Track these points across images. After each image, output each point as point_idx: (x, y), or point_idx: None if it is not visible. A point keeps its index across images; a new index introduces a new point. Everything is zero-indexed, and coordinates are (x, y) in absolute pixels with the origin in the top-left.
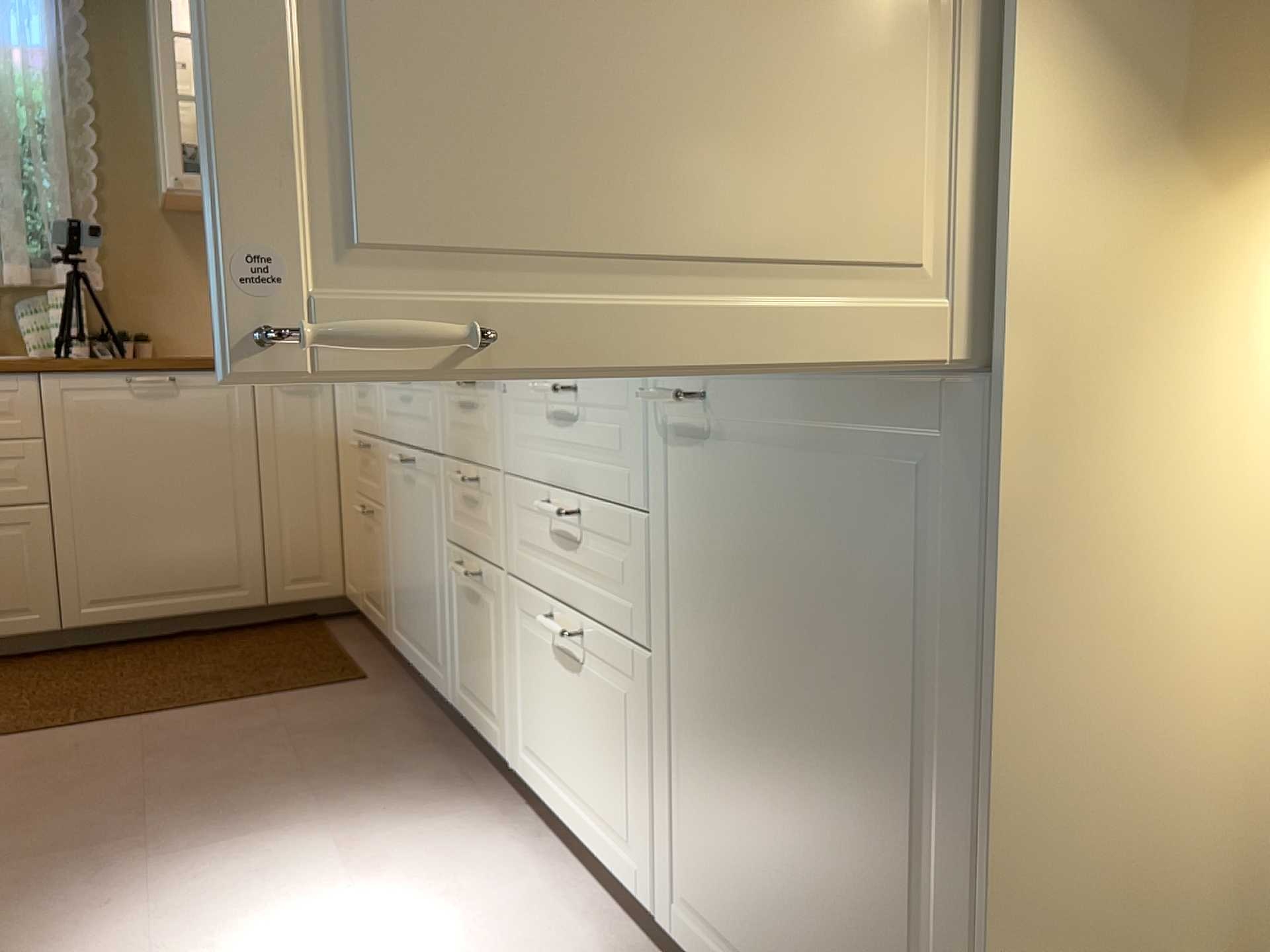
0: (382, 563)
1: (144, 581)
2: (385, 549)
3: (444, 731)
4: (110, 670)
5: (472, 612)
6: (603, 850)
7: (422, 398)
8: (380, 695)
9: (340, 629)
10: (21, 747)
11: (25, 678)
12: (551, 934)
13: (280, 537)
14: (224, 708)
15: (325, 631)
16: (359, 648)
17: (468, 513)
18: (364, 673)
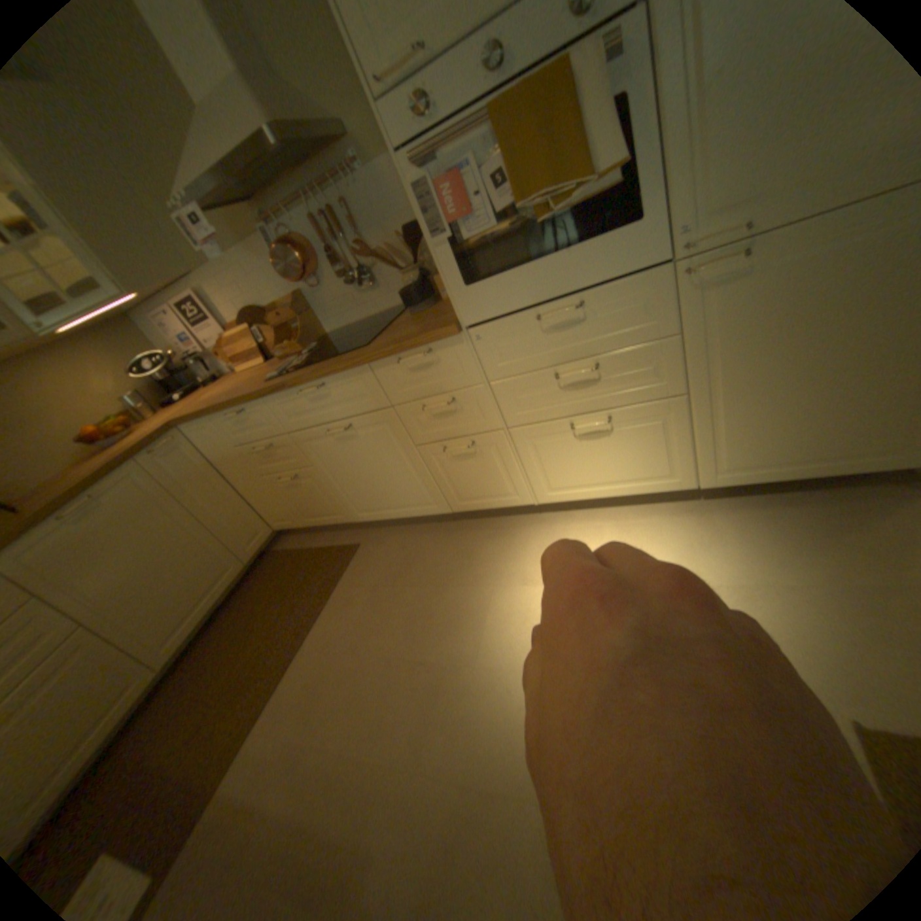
0: (324, 492)
1: (178, 608)
2: (325, 484)
3: (443, 526)
4: (219, 657)
5: (464, 462)
6: (639, 488)
7: (346, 387)
8: (382, 542)
9: (289, 544)
10: (272, 716)
11: (176, 705)
12: (640, 529)
13: (225, 529)
14: (327, 608)
15: (285, 550)
16: (320, 541)
17: (443, 420)
18: (351, 543)
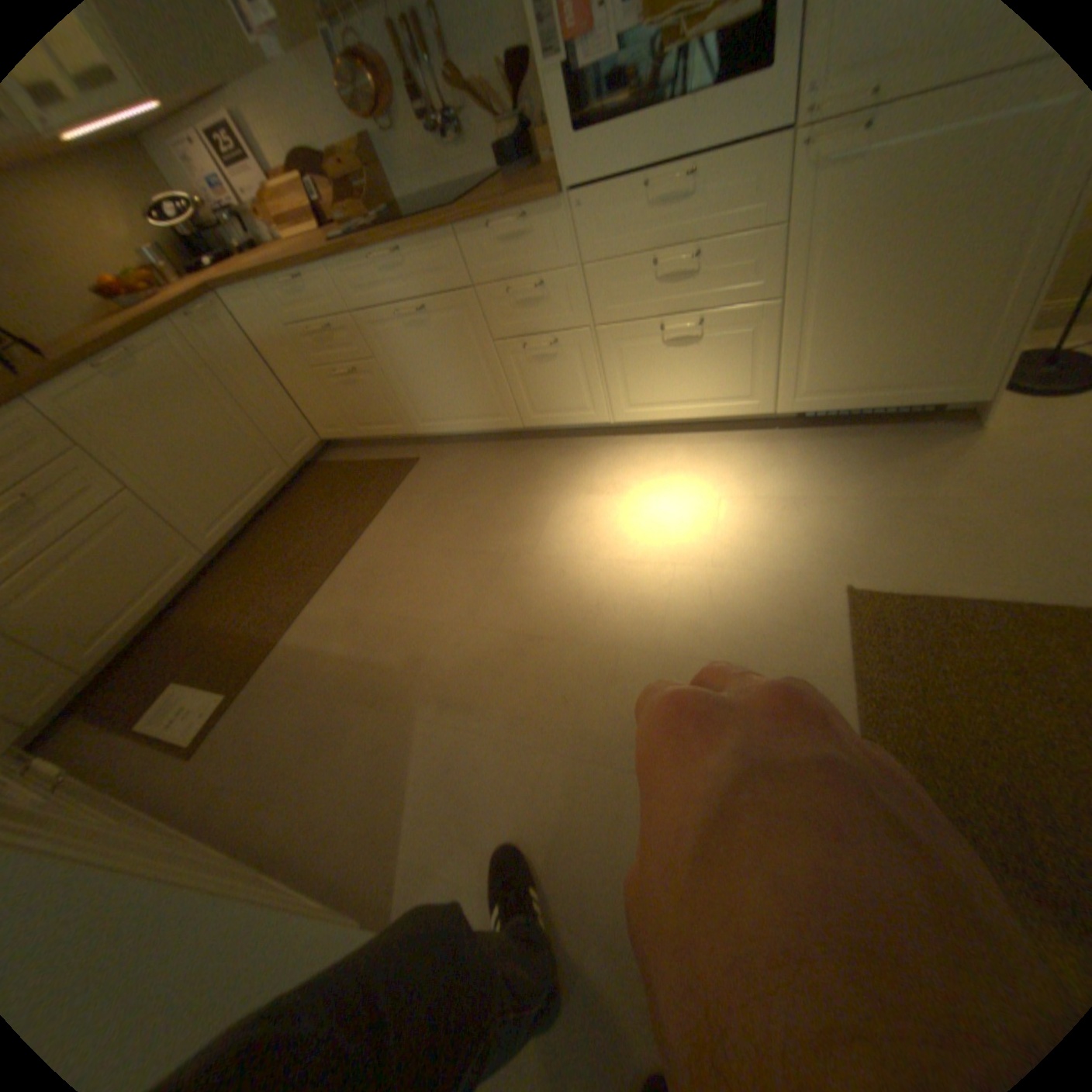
0: (383, 394)
1: (222, 499)
2: (385, 384)
3: (510, 445)
4: (268, 551)
5: (543, 365)
6: (717, 409)
7: (422, 256)
8: (443, 458)
9: (338, 458)
10: (330, 593)
11: (226, 587)
12: (710, 452)
13: (269, 427)
14: (384, 512)
15: (334, 463)
16: (374, 456)
17: (526, 308)
18: (409, 458)
